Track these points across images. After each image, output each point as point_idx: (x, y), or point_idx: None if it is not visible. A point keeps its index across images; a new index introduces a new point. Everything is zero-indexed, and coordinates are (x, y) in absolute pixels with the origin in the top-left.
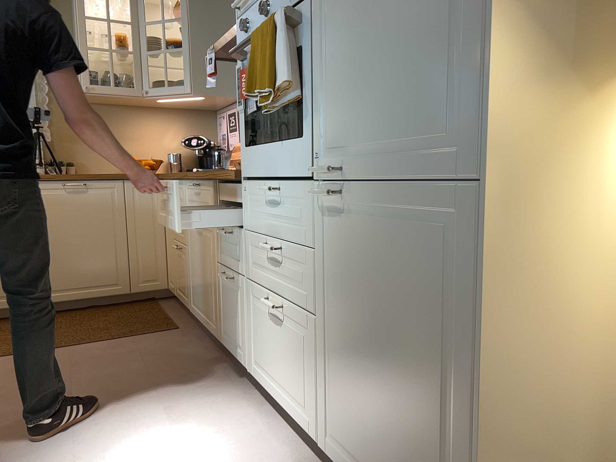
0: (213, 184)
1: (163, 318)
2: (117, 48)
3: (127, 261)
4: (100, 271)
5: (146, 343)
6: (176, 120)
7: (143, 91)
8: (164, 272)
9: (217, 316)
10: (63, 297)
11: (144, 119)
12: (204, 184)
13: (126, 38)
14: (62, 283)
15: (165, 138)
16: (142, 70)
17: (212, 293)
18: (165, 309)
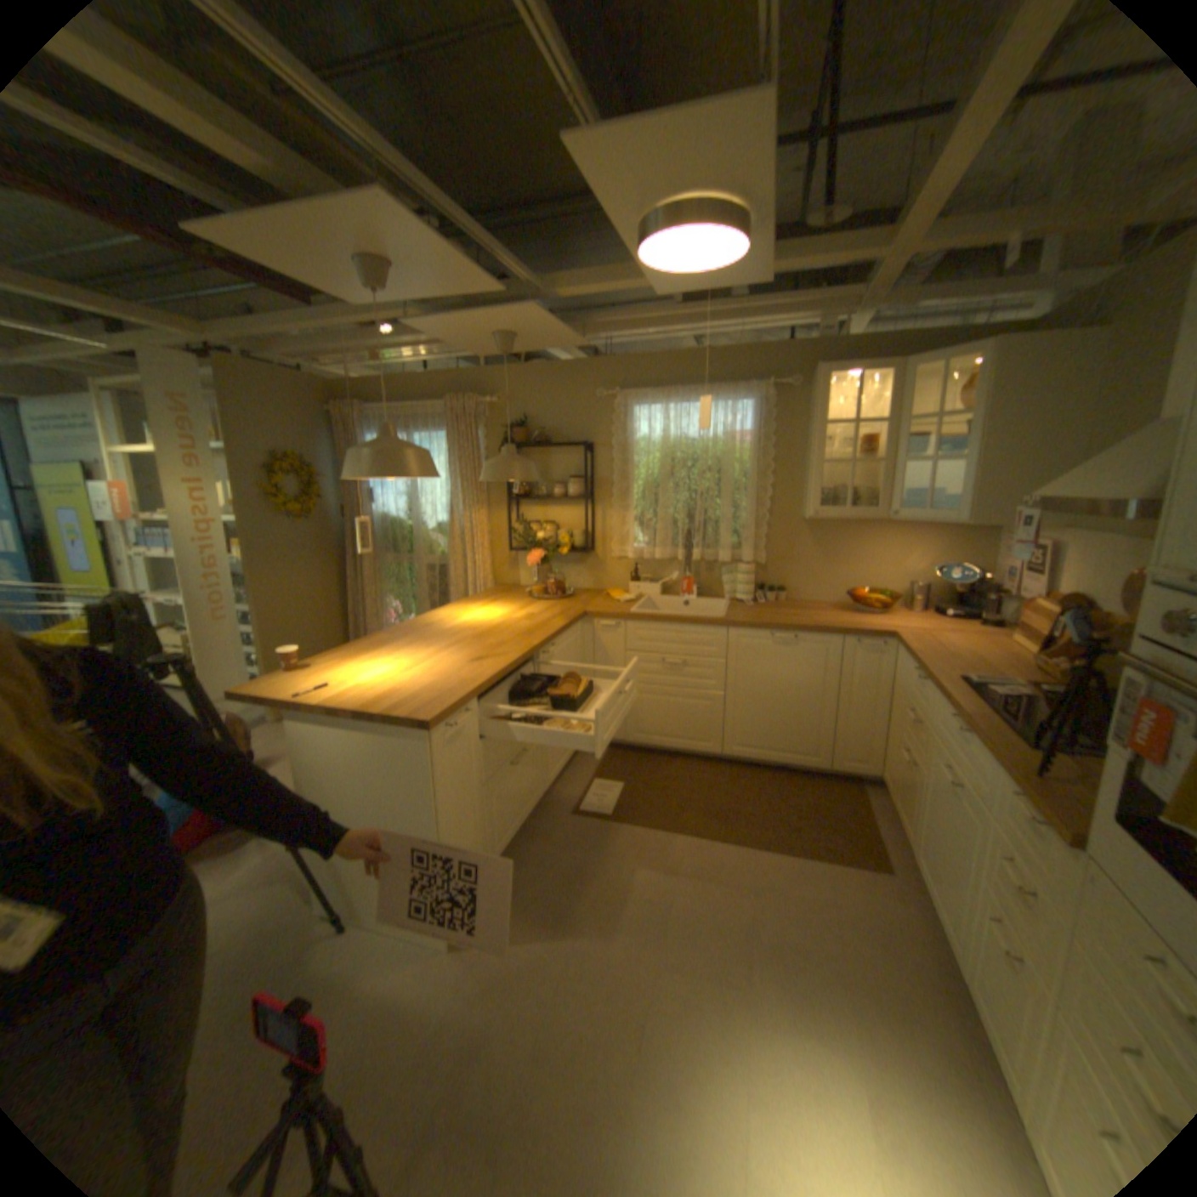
0: (1002, 769)
1: (872, 837)
2: (861, 453)
3: (833, 734)
4: (799, 738)
5: (847, 890)
6: (932, 535)
7: (890, 512)
8: (881, 756)
9: (967, 946)
10: (754, 755)
11: (882, 534)
12: (981, 744)
13: (876, 435)
14: (755, 740)
15: (909, 559)
16: (894, 483)
17: (963, 903)
18: (874, 812)
